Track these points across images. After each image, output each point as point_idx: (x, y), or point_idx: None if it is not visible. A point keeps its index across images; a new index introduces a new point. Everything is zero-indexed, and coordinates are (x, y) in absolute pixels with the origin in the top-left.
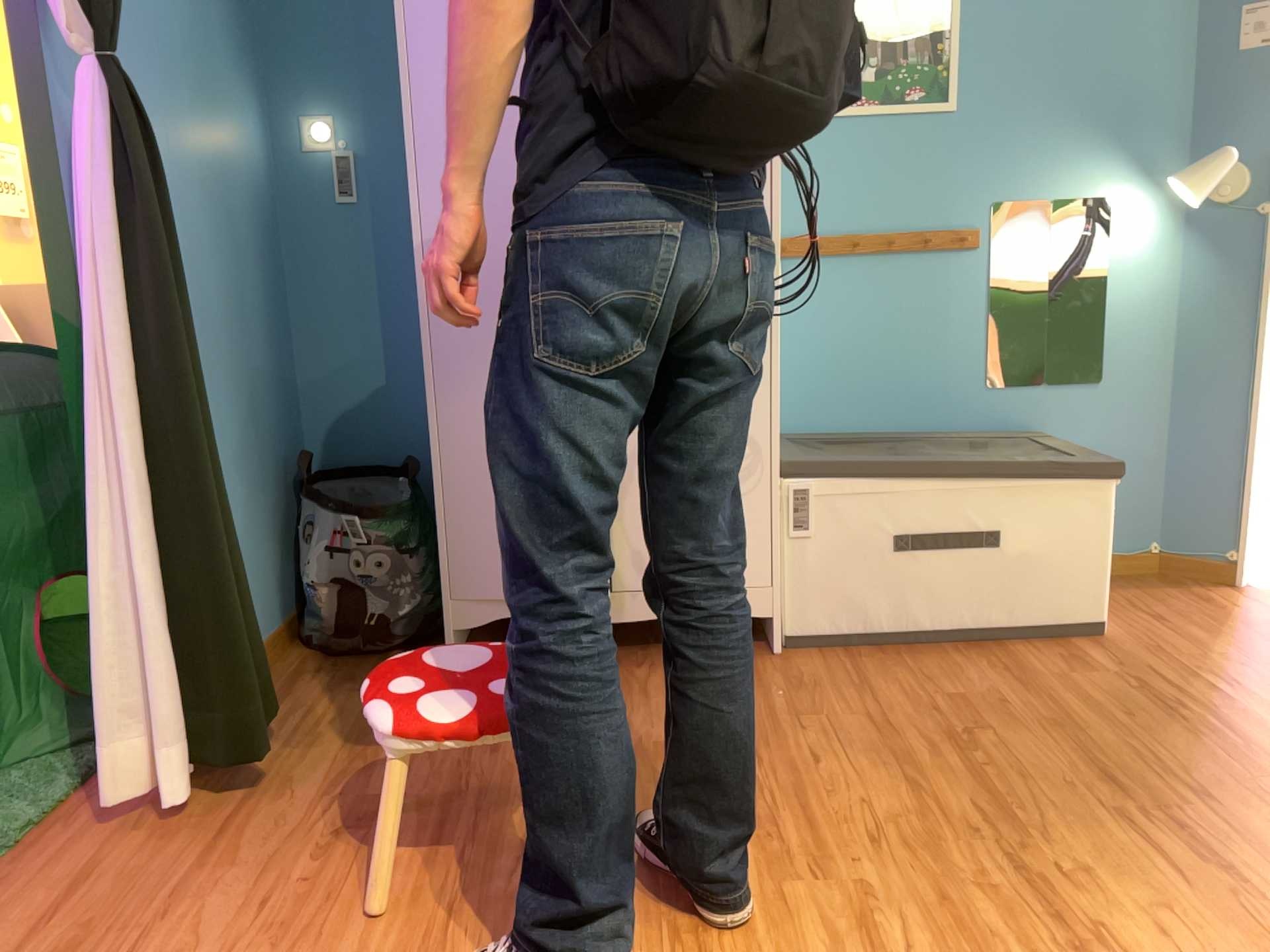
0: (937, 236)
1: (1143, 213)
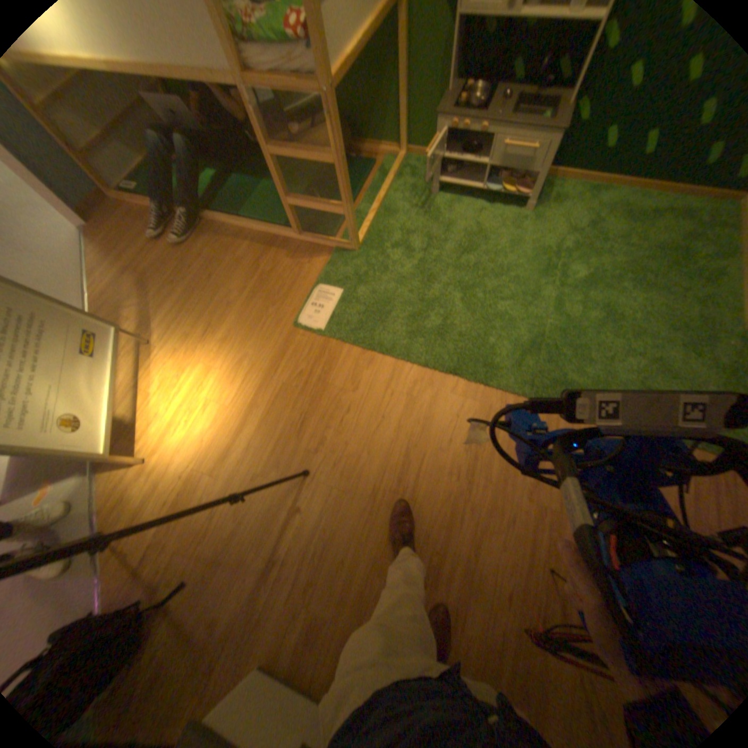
0: None
1: None
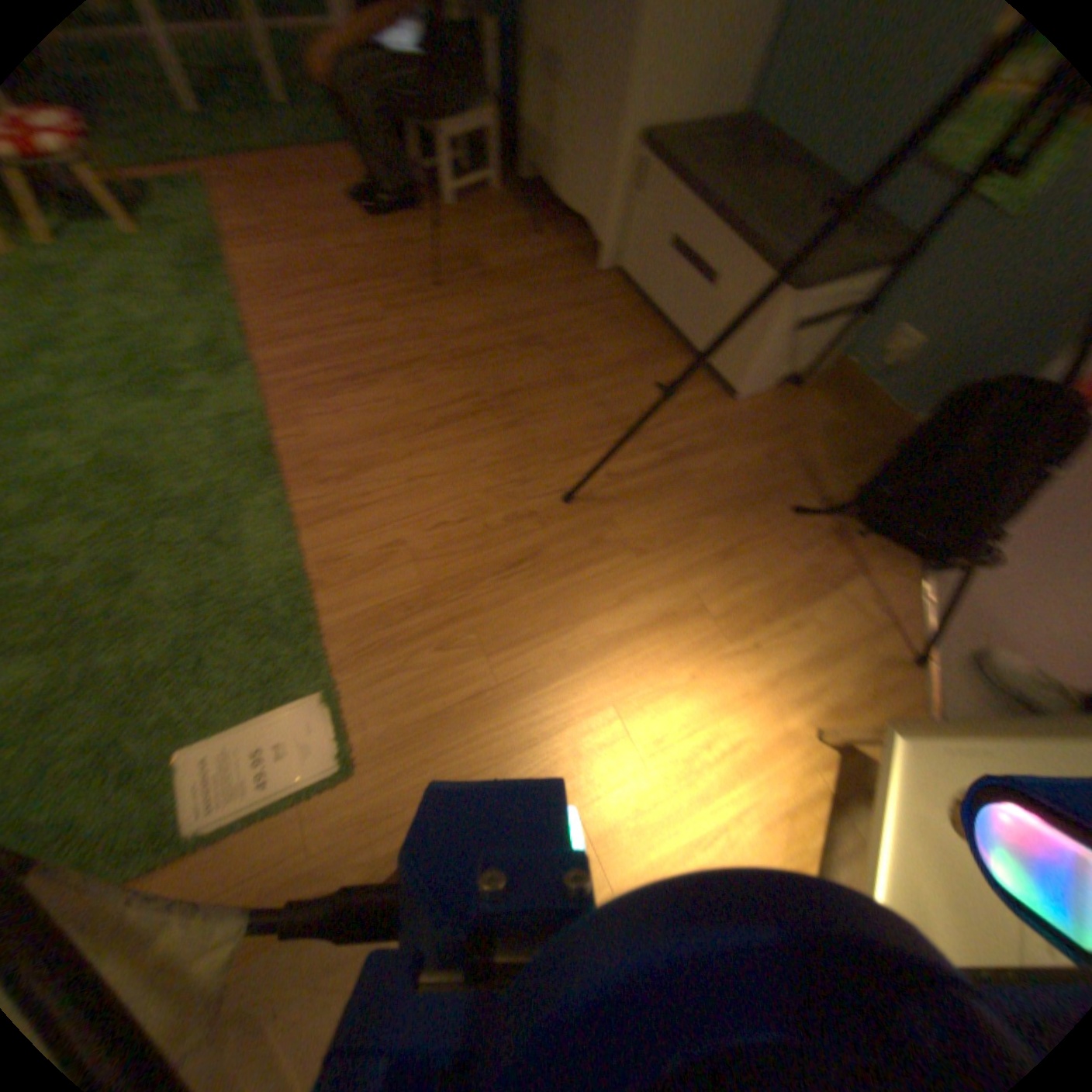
0: None
1: None
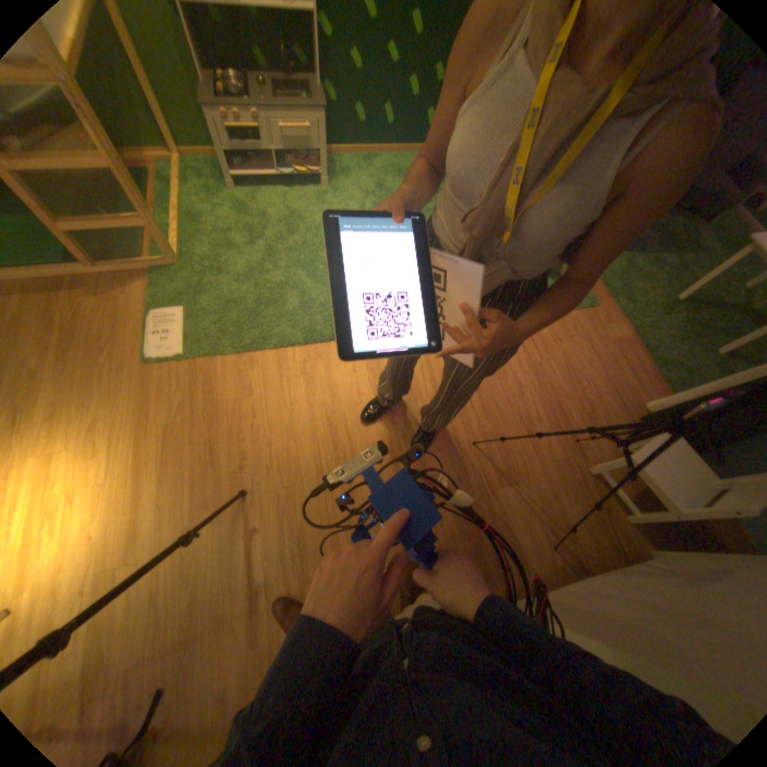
0: None
1: None
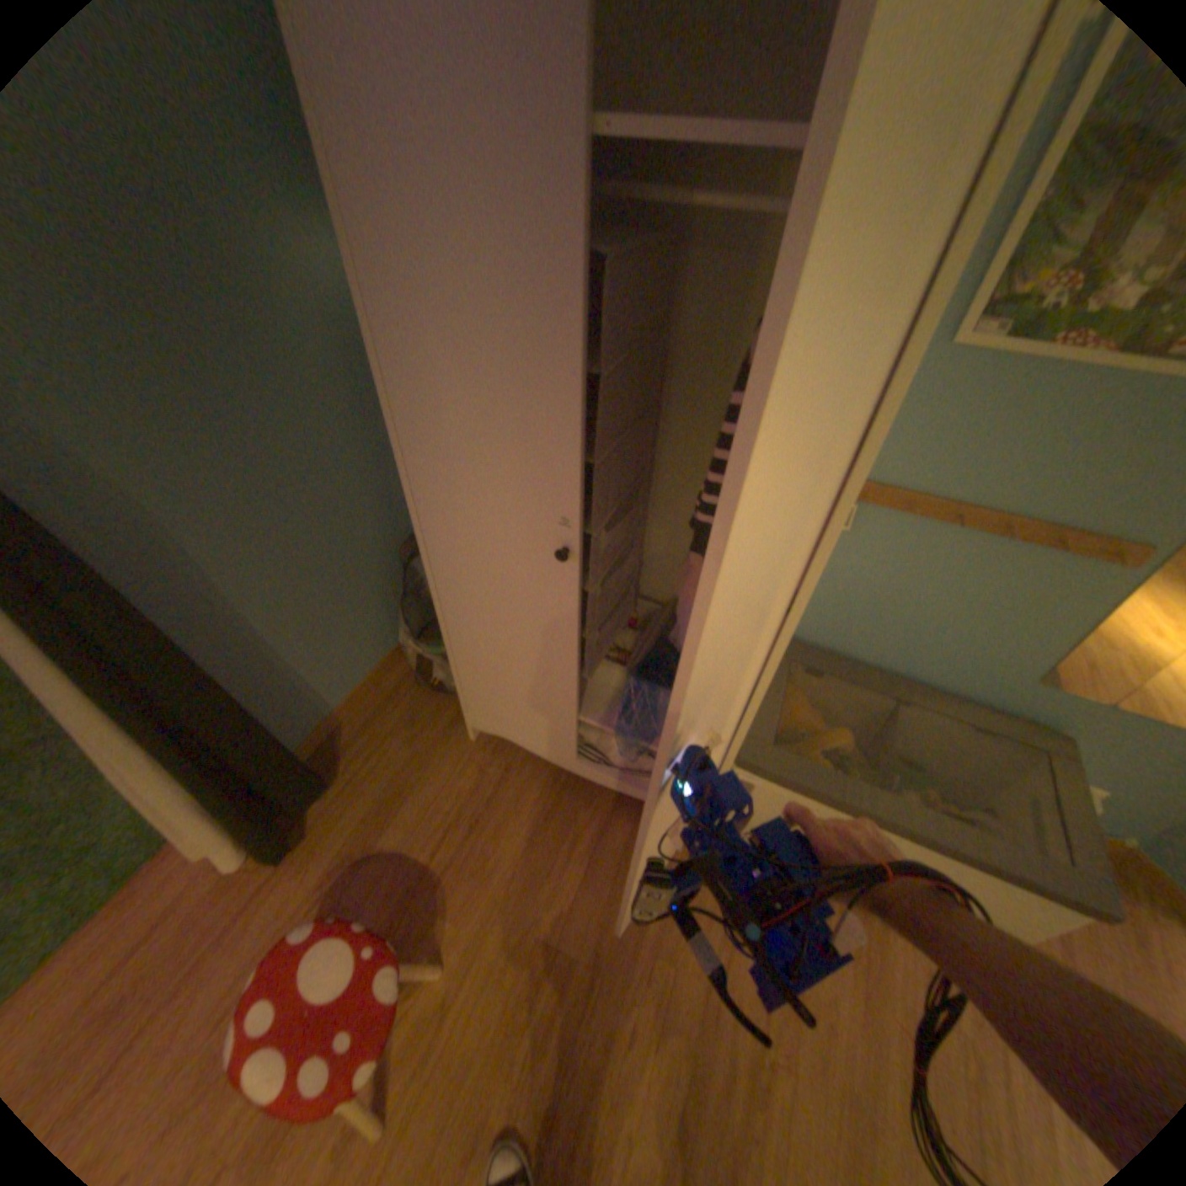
0: (1088, 537)
1: None
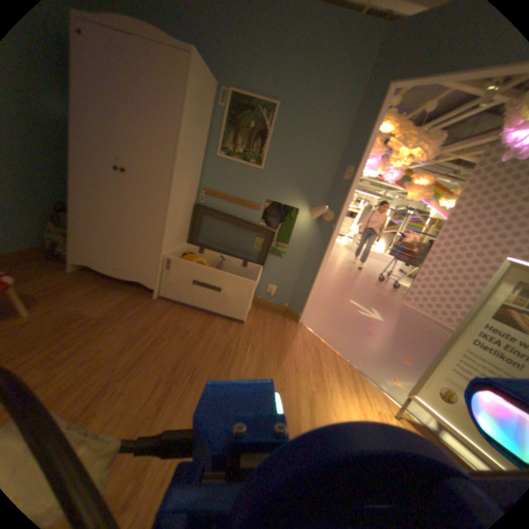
0: (249, 203)
1: (306, 216)
